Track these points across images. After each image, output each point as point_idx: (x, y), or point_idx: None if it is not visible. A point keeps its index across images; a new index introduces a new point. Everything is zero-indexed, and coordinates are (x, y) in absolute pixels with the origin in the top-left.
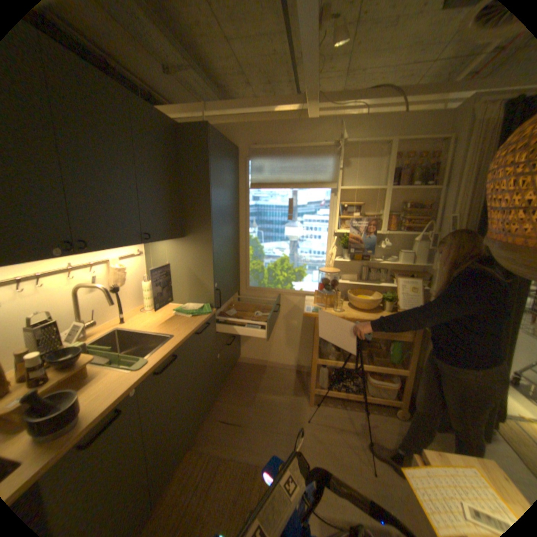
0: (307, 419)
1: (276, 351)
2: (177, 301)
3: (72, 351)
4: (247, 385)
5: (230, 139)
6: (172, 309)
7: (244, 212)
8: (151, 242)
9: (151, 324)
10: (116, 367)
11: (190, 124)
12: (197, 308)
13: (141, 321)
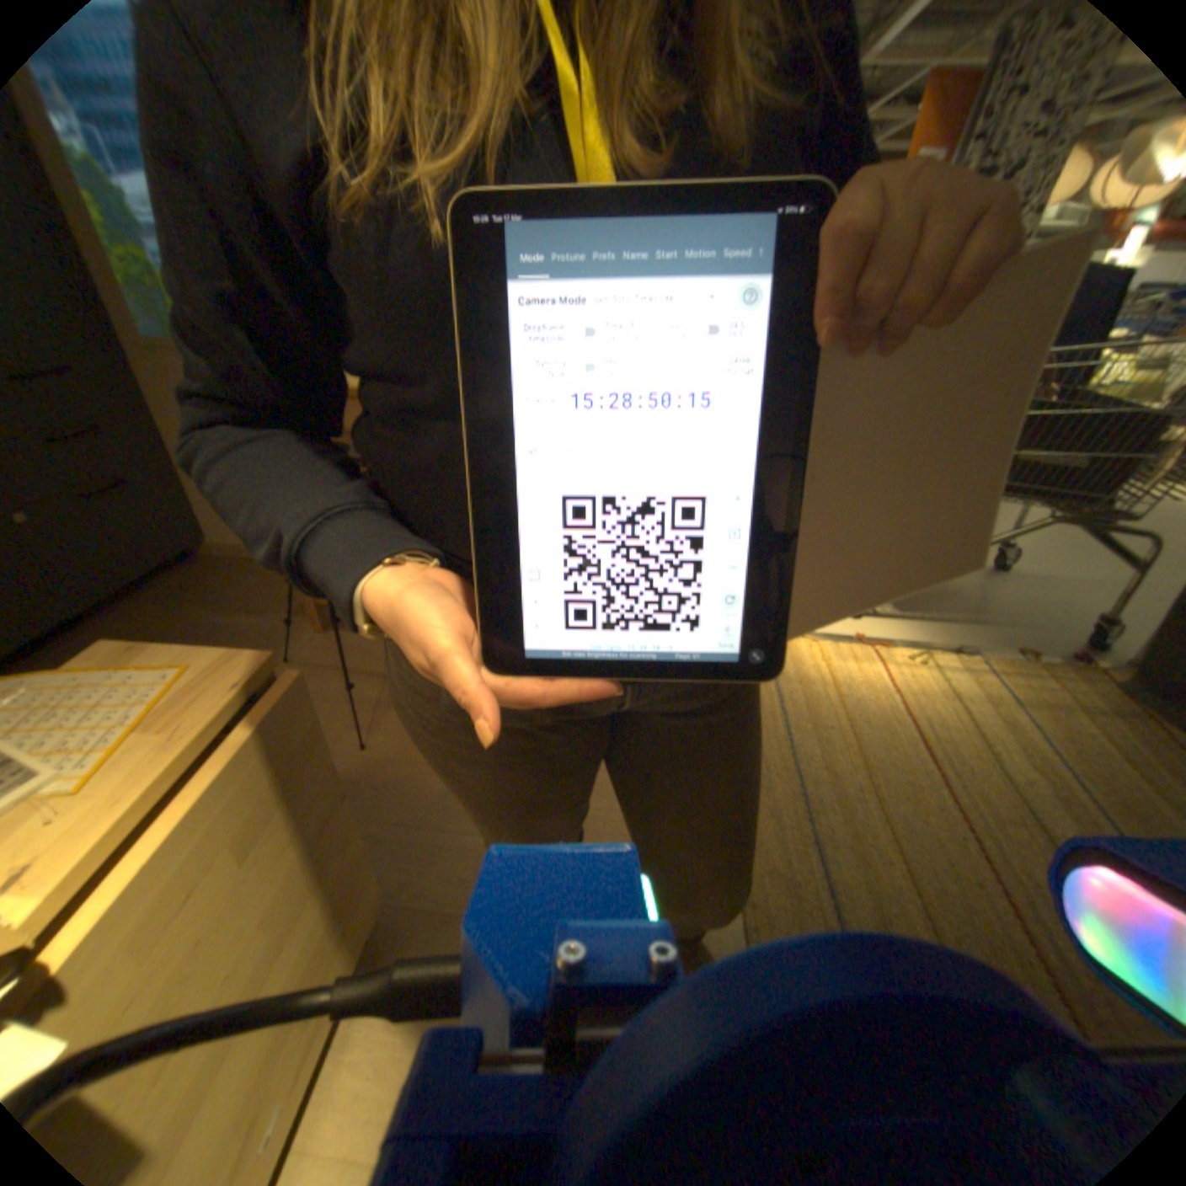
0: (289, 653)
1: None
2: None
3: None
4: (194, 595)
5: None
6: None
7: None
8: None
9: None
10: None
11: None
12: None
13: None
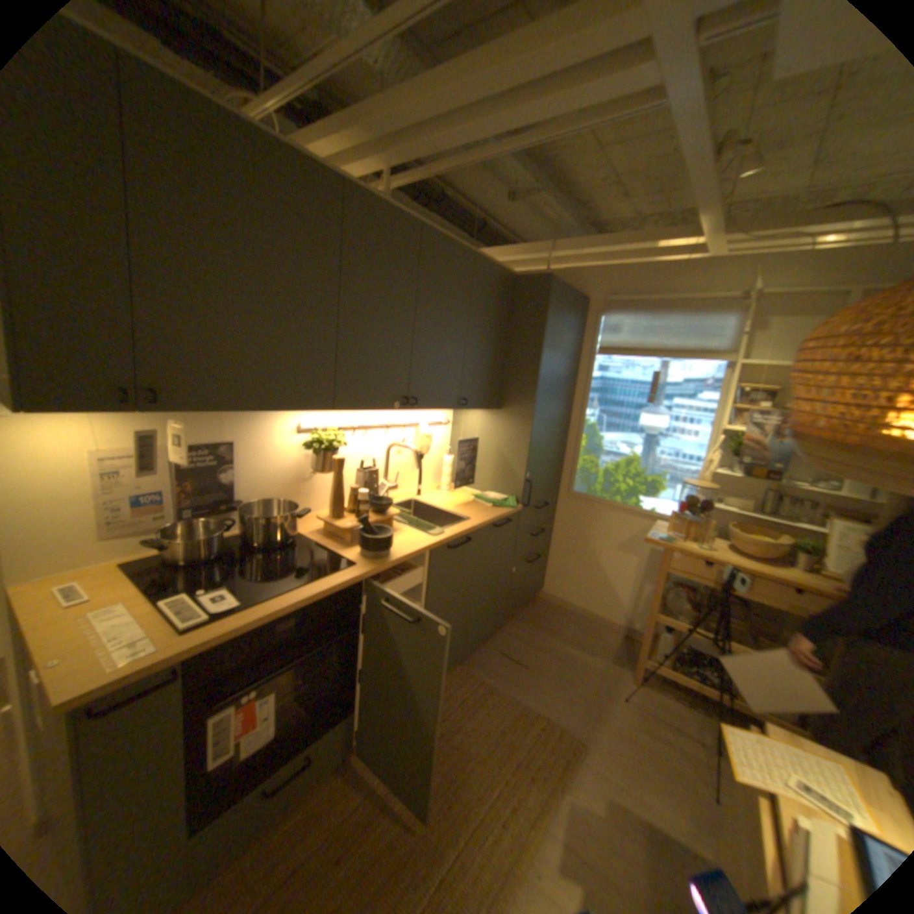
0: (624, 698)
1: (597, 596)
2: (476, 487)
3: (384, 500)
4: (546, 628)
5: (579, 286)
6: (469, 495)
7: (583, 385)
8: (464, 410)
9: (446, 503)
10: (415, 529)
11: (531, 276)
12: (499, 499)
13: (435, 498)
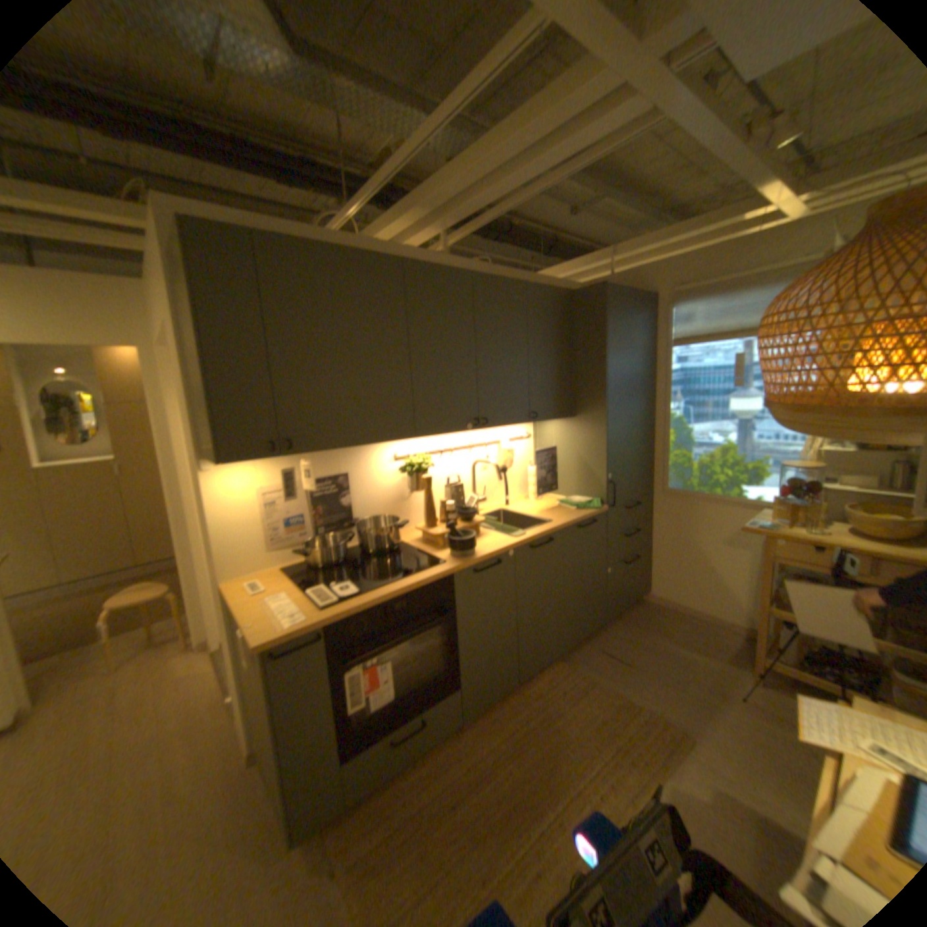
0: (742, 697)
1: (711, 596)
2: (562, 492)
3: (470, 509)
4: (654, 629)
5: (645, 283)
6: (556, 500)
7: (663, 379)
8: (537, 421)
9: (532, 509)
10: (500, 532)
11: (587, 288)
12: (584, 501)
13: (523, 506)
